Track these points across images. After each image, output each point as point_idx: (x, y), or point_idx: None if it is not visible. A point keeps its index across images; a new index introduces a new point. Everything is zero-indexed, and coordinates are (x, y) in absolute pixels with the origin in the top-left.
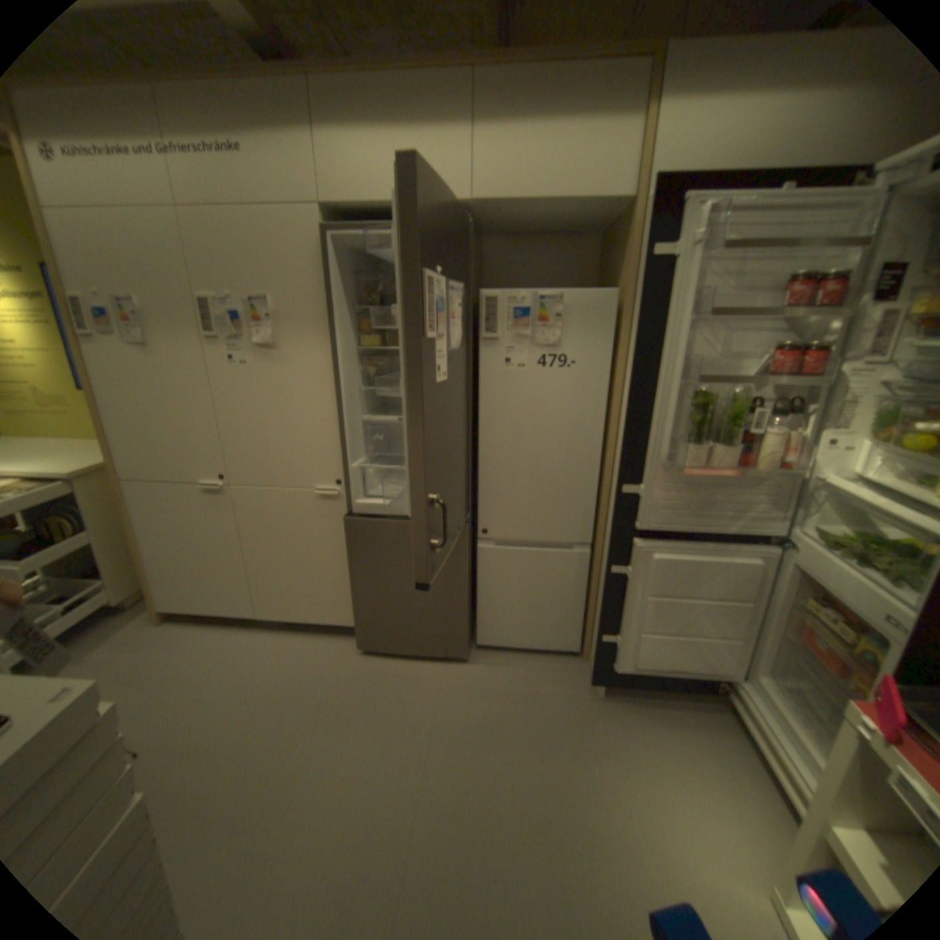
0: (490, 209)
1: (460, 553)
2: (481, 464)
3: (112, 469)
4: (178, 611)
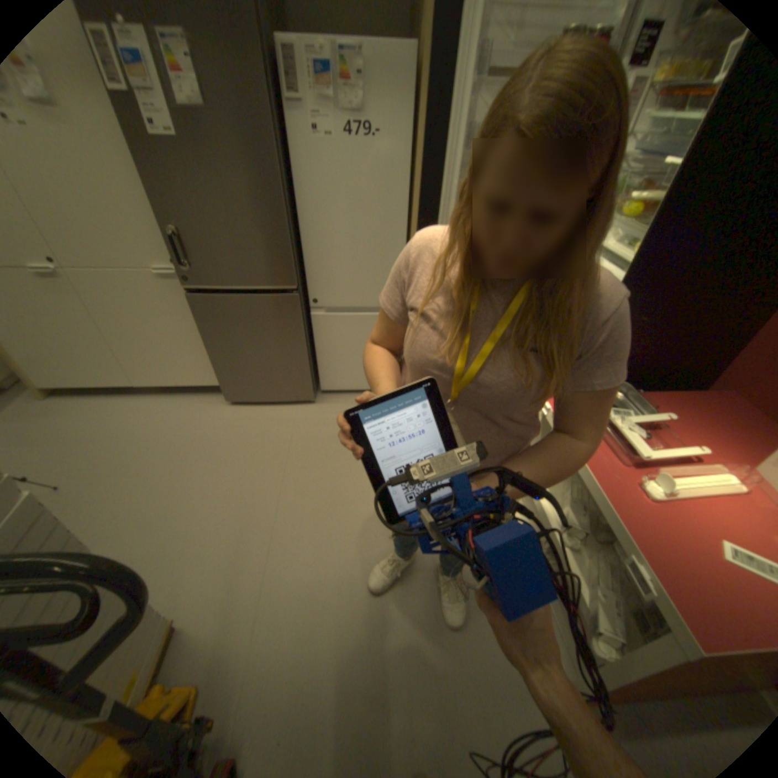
0: None
1: (295, 320)
2: (304, 240)
3: None
4: (59, 386)
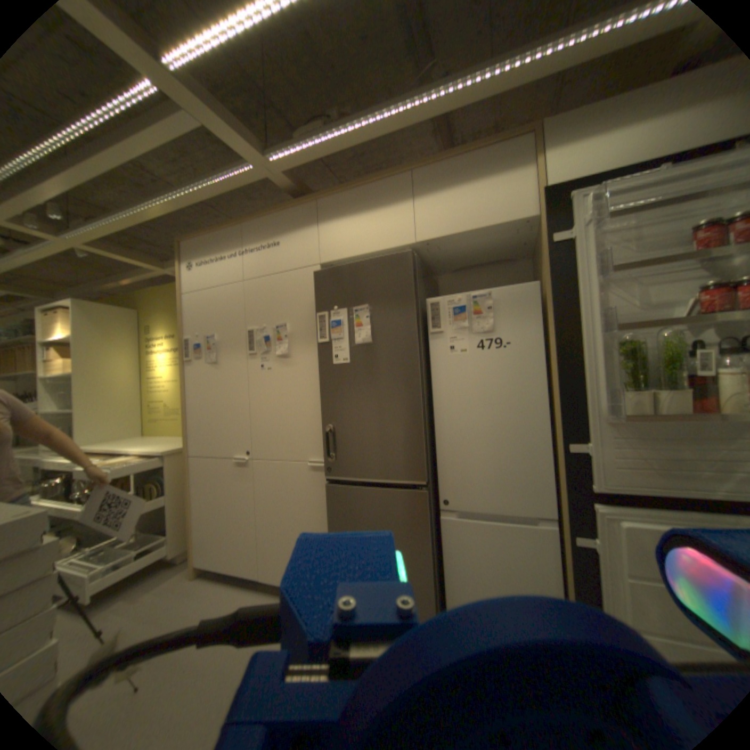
0: (431, 247)
1: (422, 521)
2: (438, 436)
3: (186, 448)
4: (207, 568)
